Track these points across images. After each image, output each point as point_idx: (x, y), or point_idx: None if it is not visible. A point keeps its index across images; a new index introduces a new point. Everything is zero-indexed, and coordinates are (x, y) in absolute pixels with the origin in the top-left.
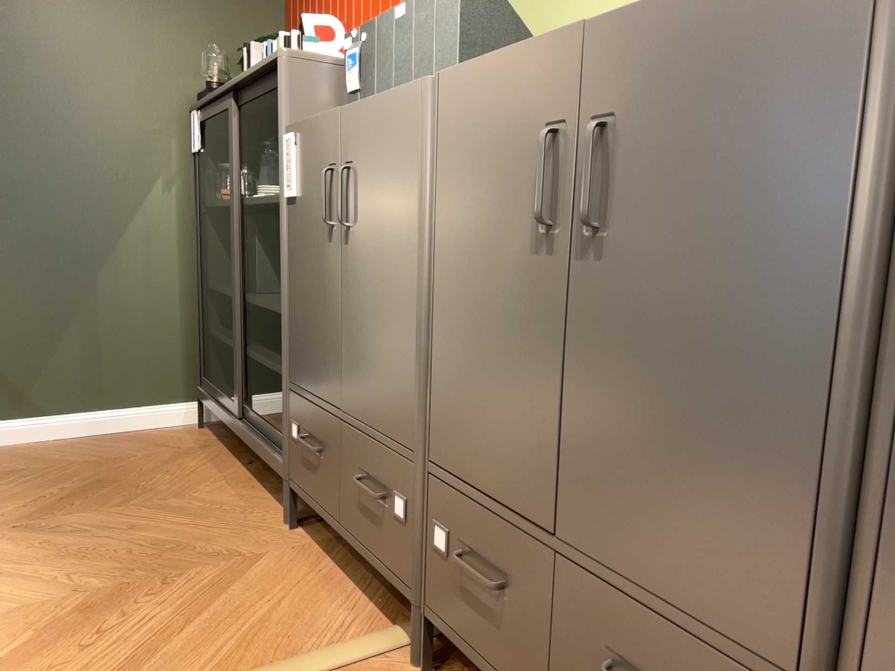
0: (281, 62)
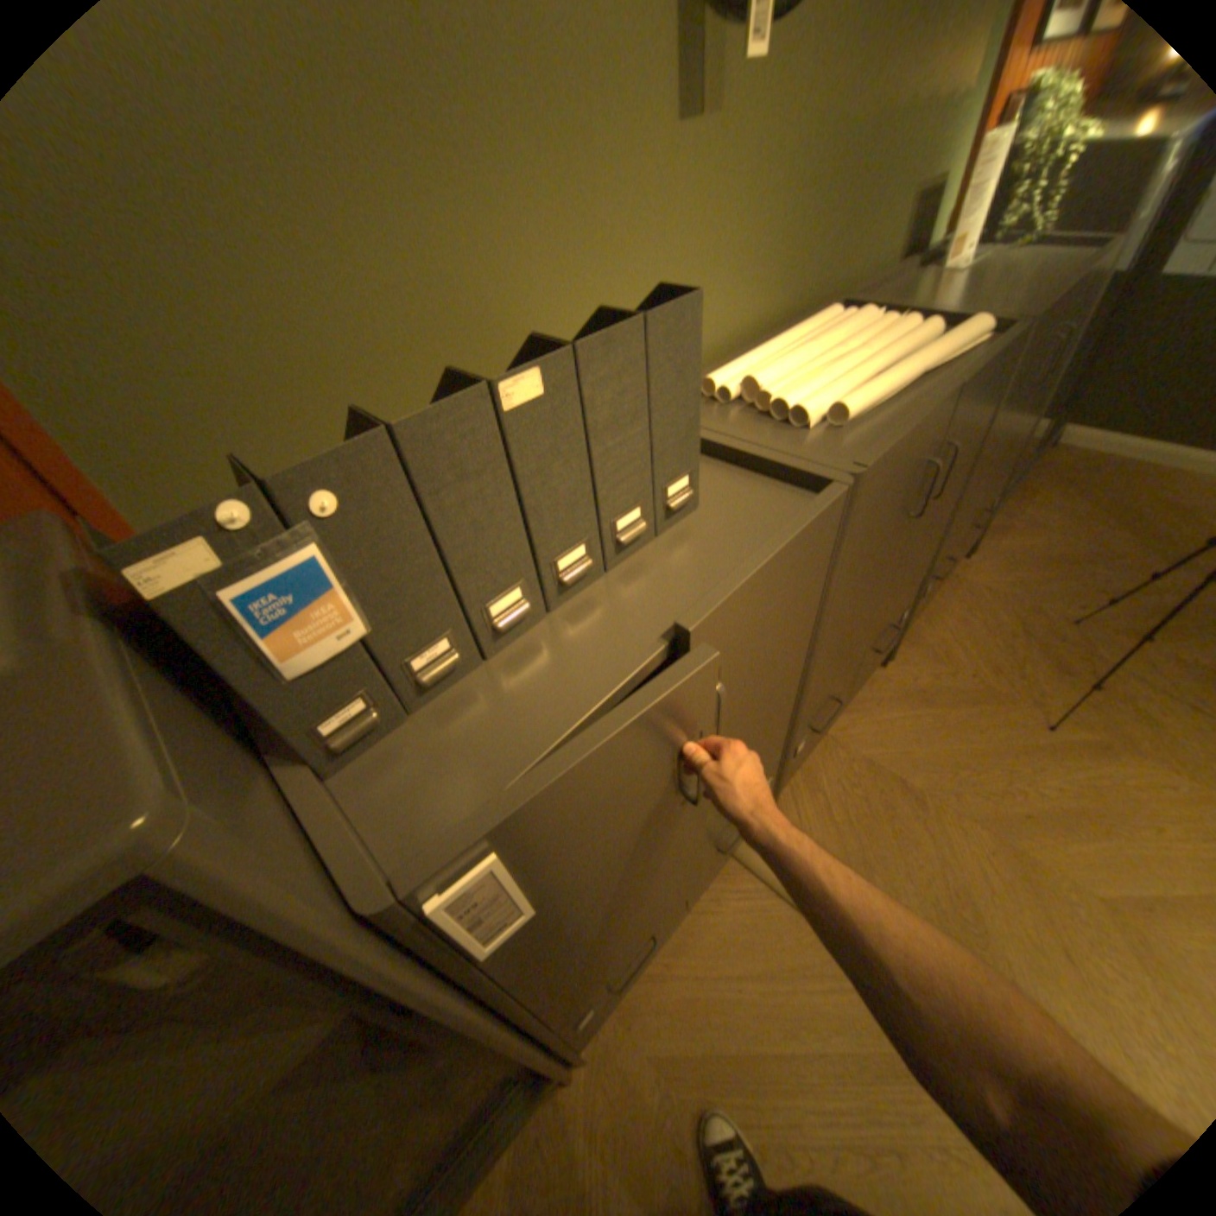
0: (171, 848)
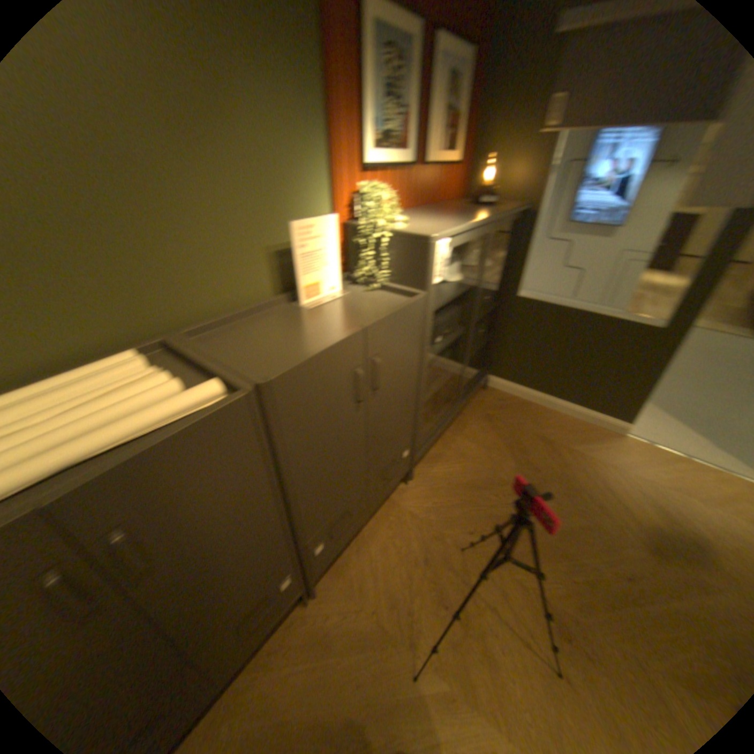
0: None
